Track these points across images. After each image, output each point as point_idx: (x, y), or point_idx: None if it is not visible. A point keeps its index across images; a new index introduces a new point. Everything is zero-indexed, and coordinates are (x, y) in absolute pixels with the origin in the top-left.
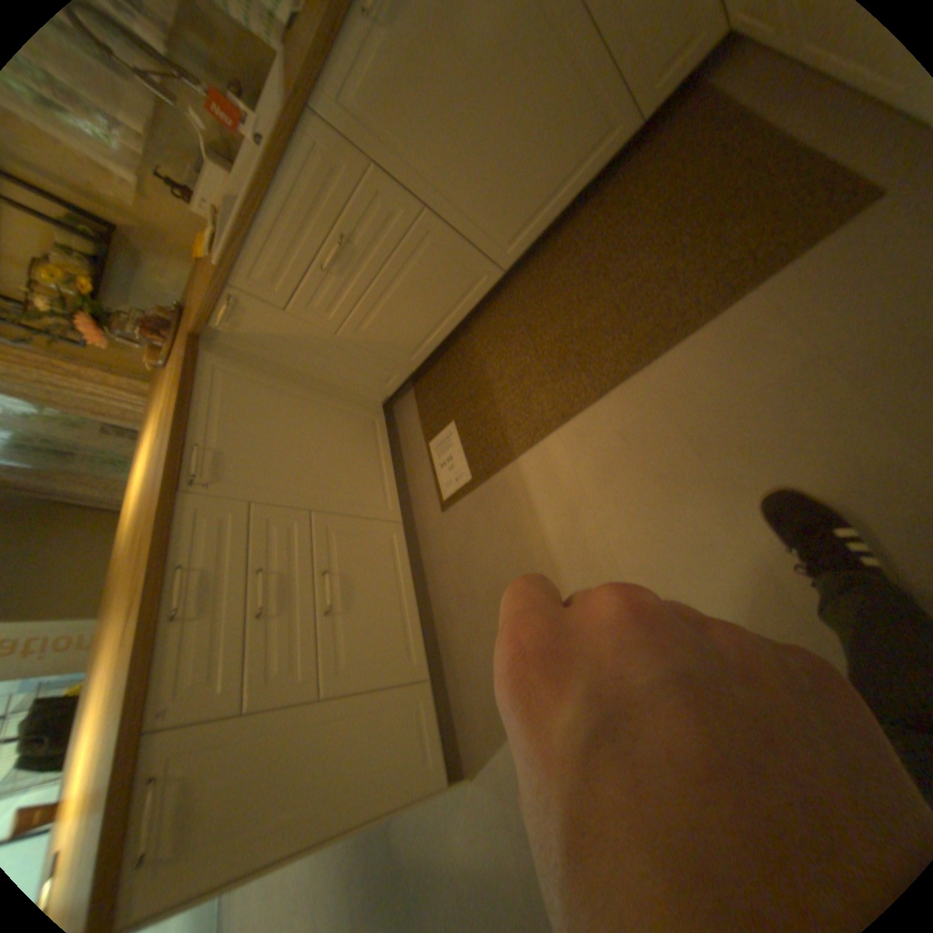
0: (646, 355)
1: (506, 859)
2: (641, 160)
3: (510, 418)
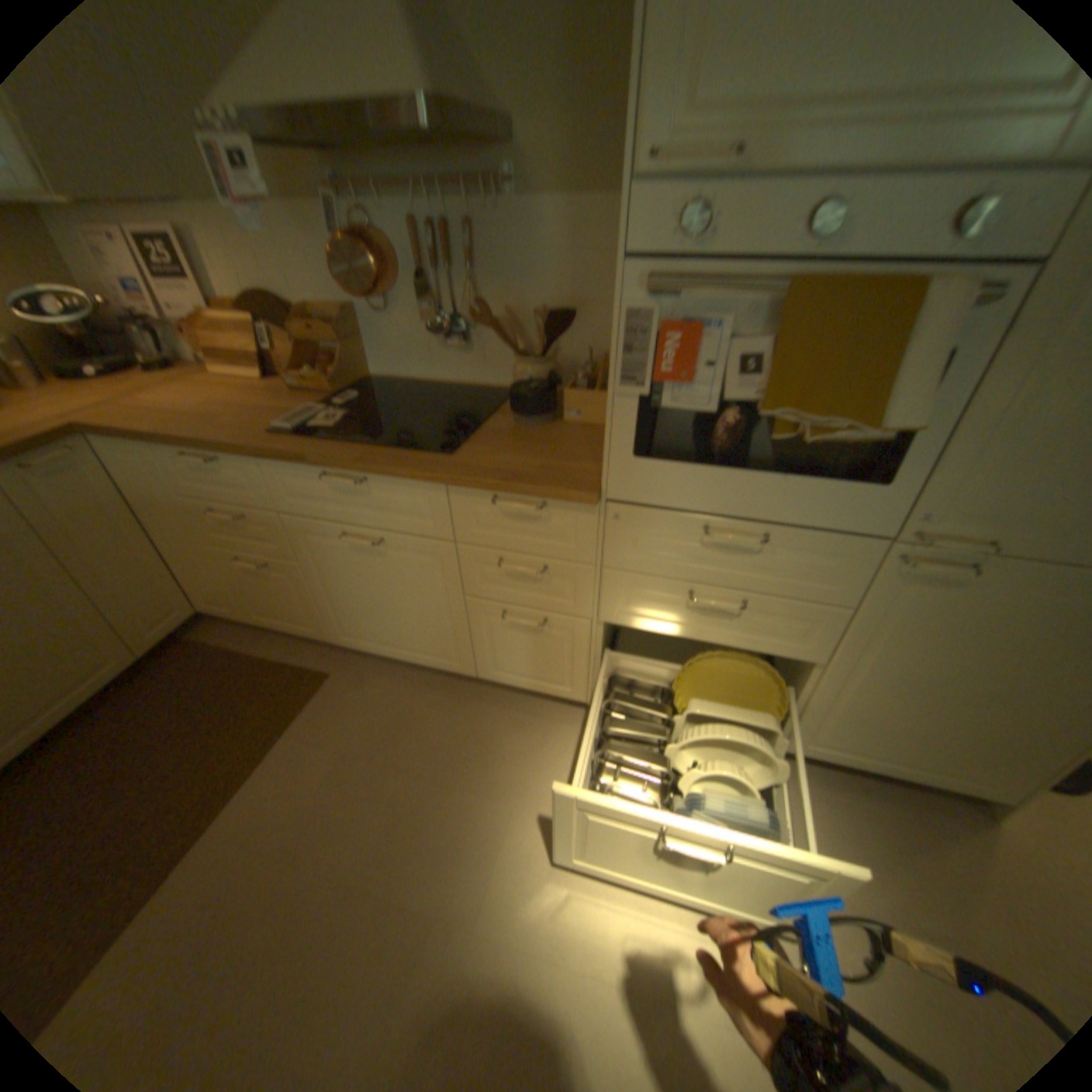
0: (201, 818)
1: None
2: (136, 684)
3: None
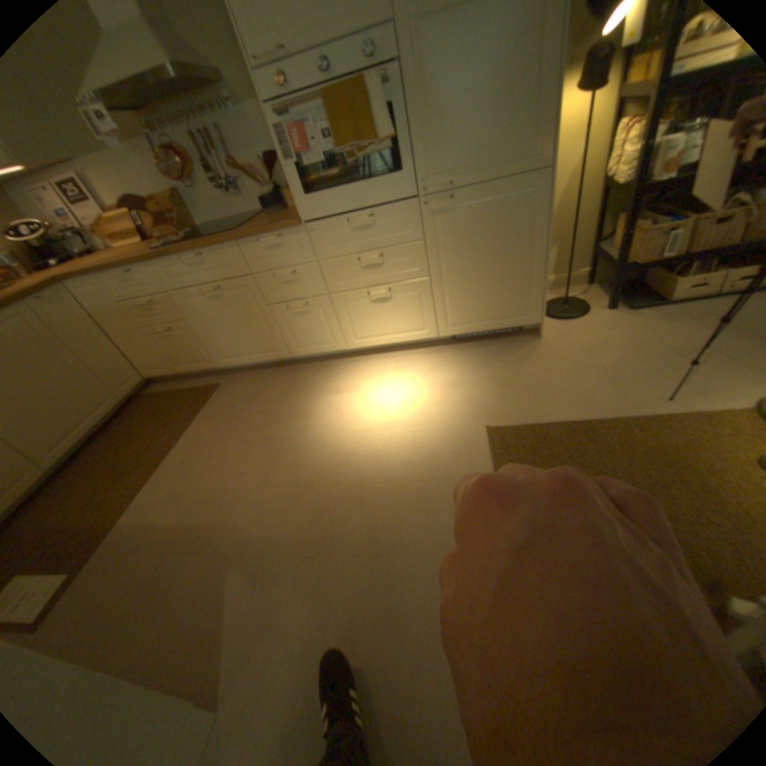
0: (173, 442)
1: (285, 683)
2: (124, 415)
3: (91, 521)
